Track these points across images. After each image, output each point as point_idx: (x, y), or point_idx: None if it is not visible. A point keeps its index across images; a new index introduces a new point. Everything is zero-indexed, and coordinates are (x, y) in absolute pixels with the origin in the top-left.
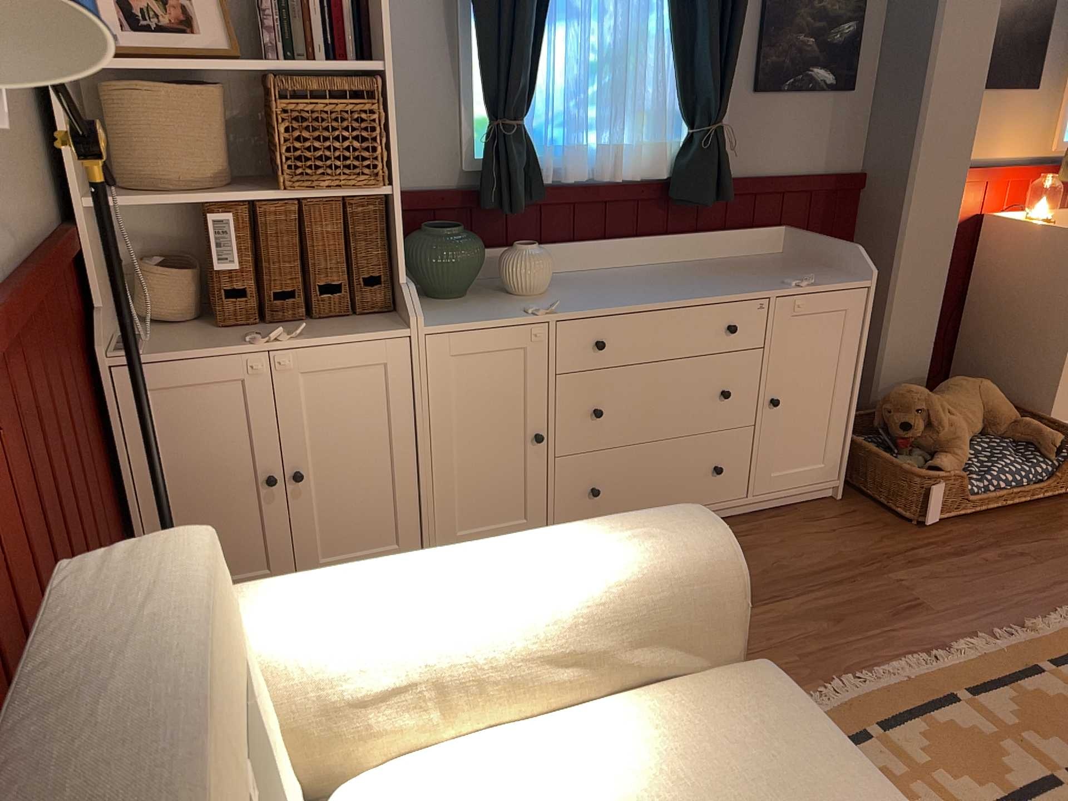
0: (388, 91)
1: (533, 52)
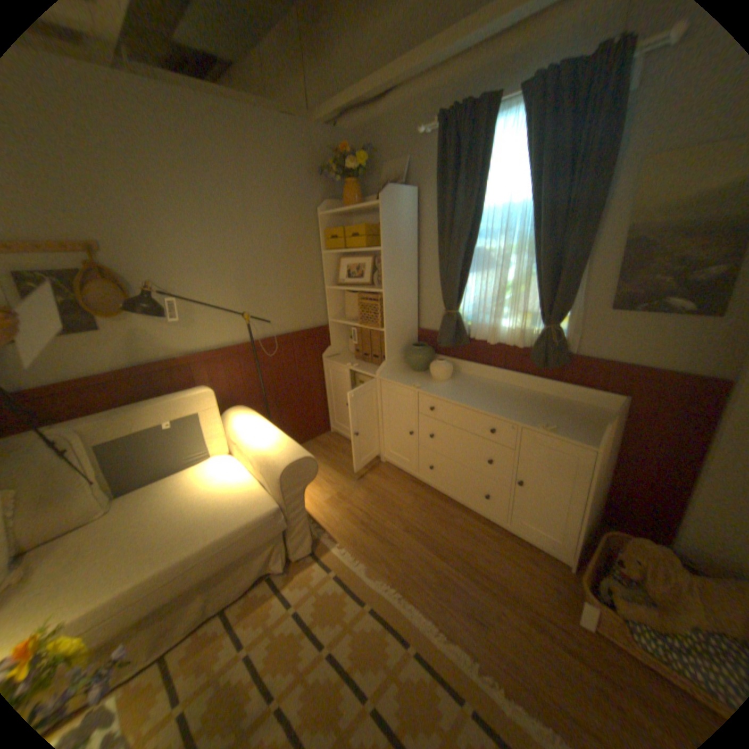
0: (389, 298)
1: (461, 283)
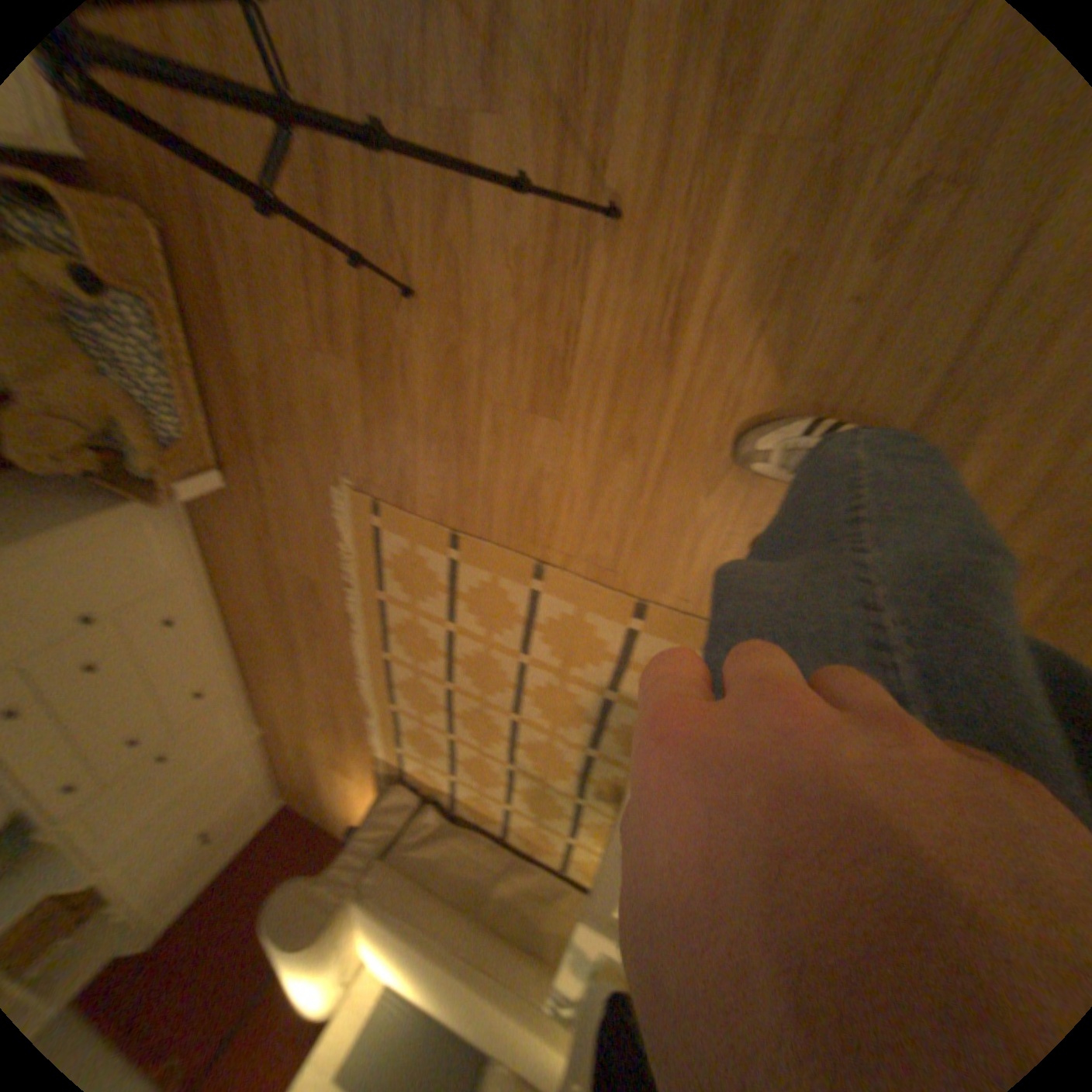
0: None
1: None
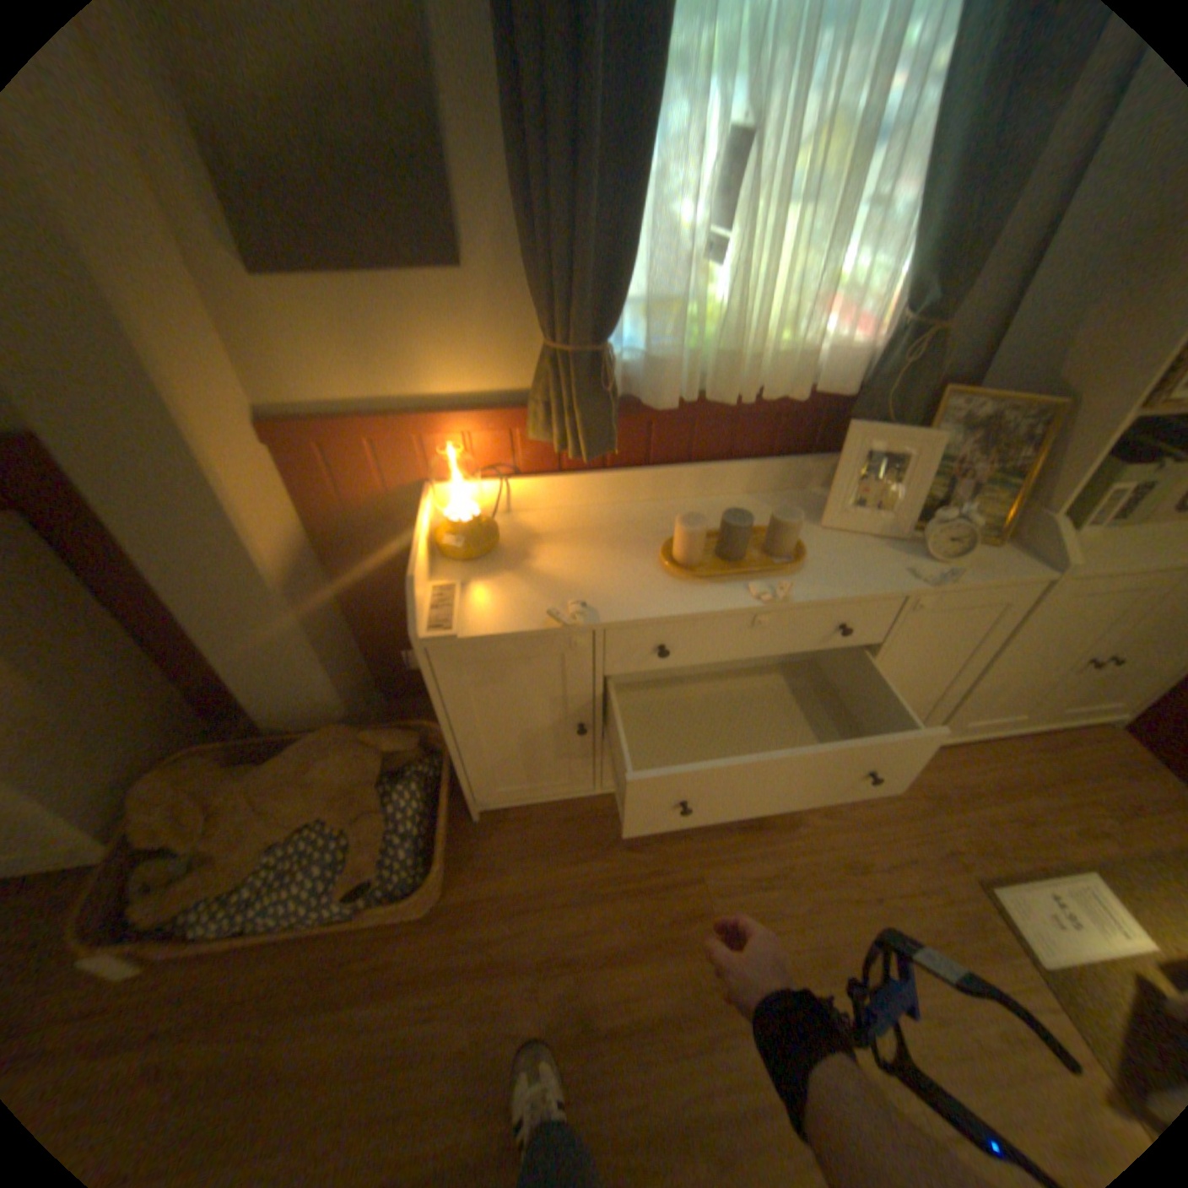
0: None
1: None
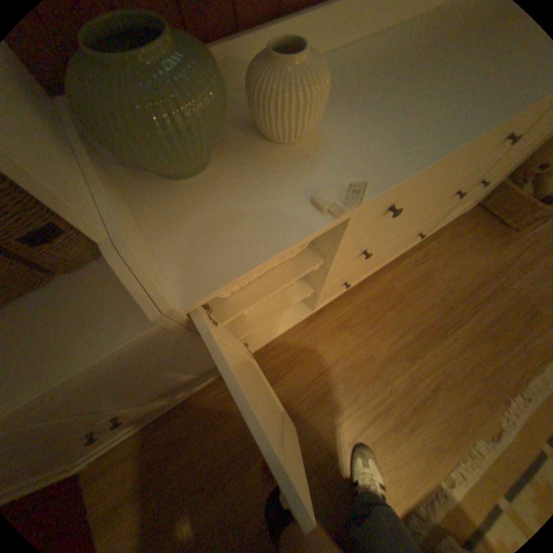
0: None
1: None
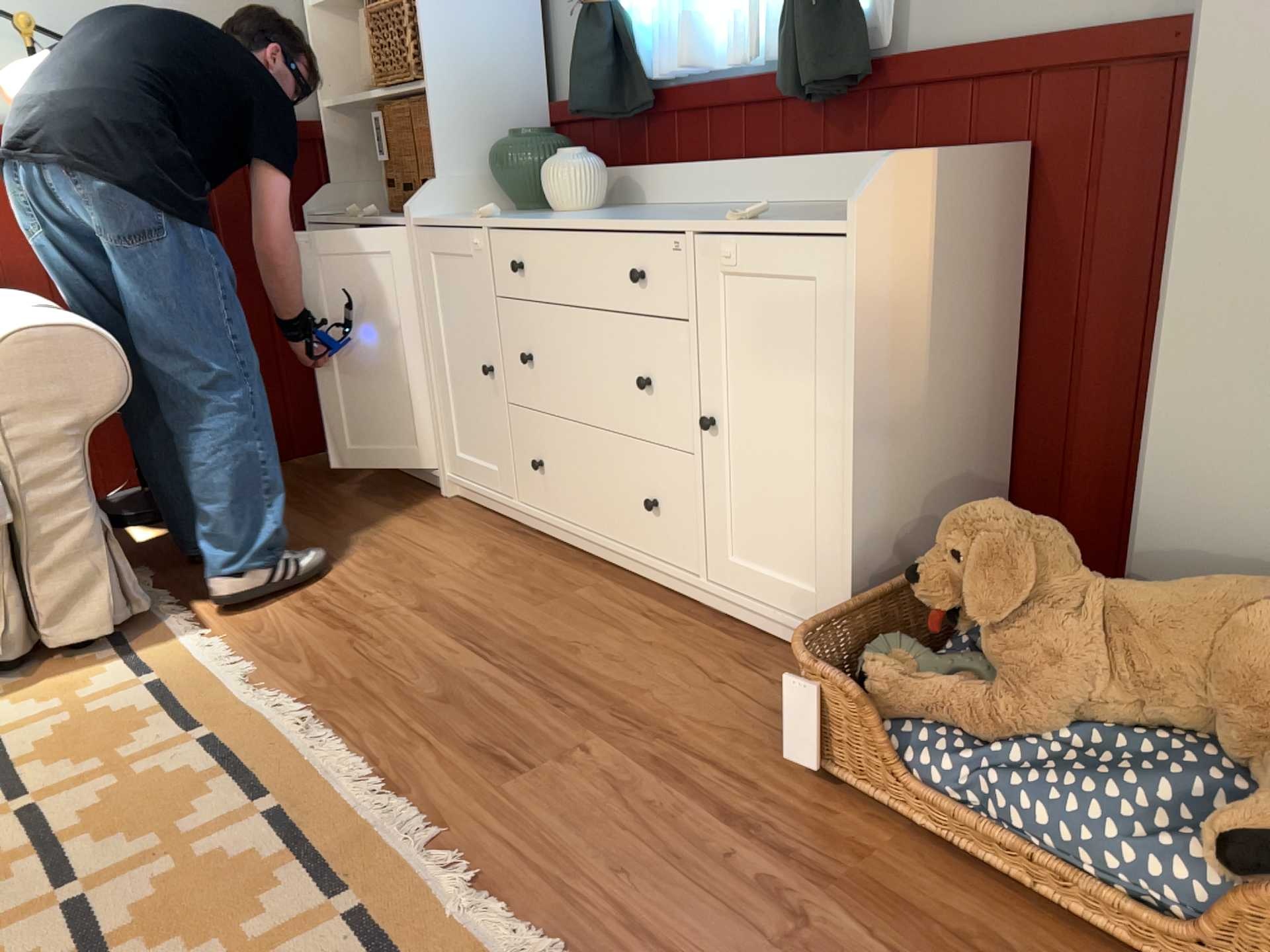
0: None
1: None
